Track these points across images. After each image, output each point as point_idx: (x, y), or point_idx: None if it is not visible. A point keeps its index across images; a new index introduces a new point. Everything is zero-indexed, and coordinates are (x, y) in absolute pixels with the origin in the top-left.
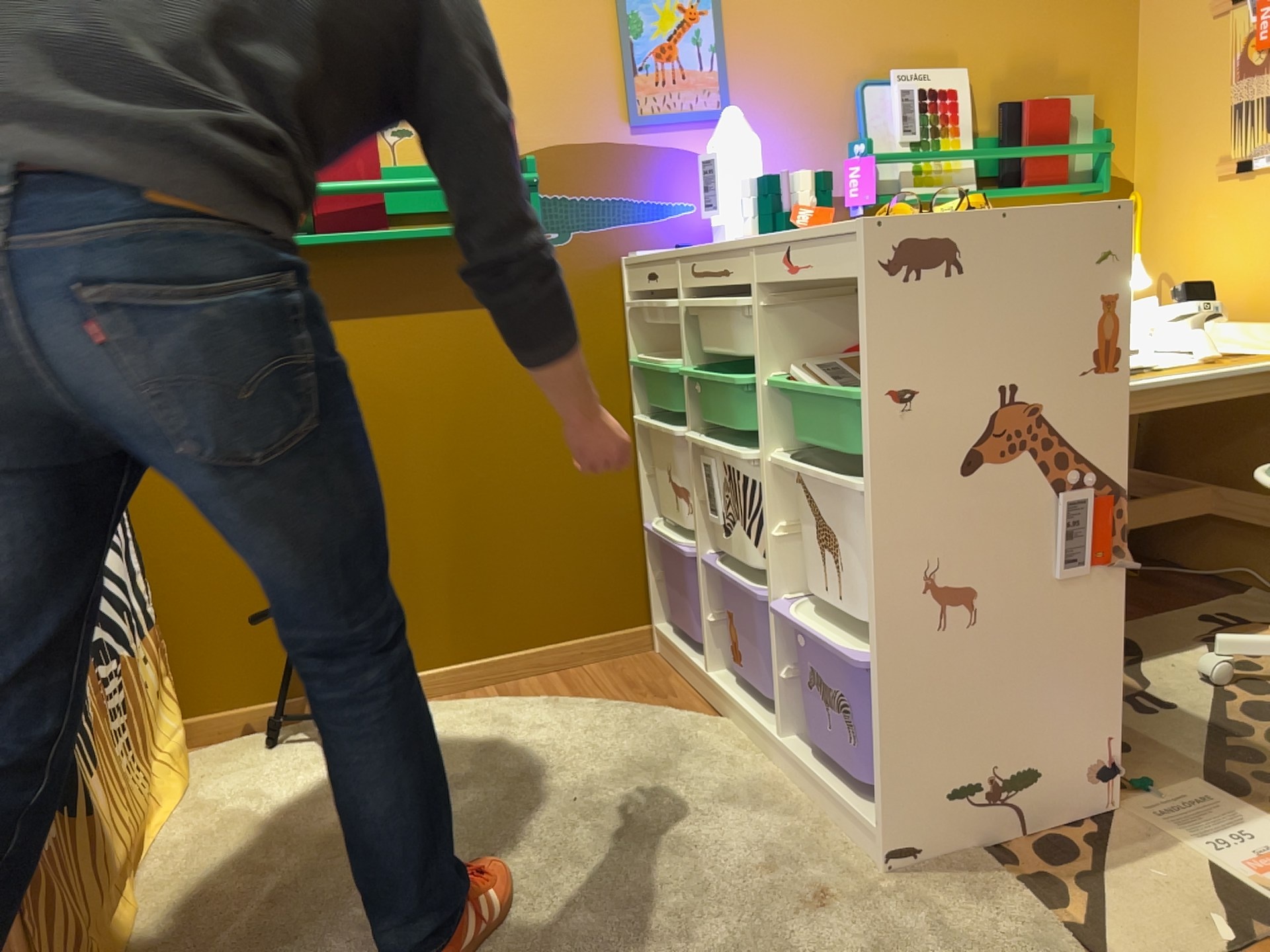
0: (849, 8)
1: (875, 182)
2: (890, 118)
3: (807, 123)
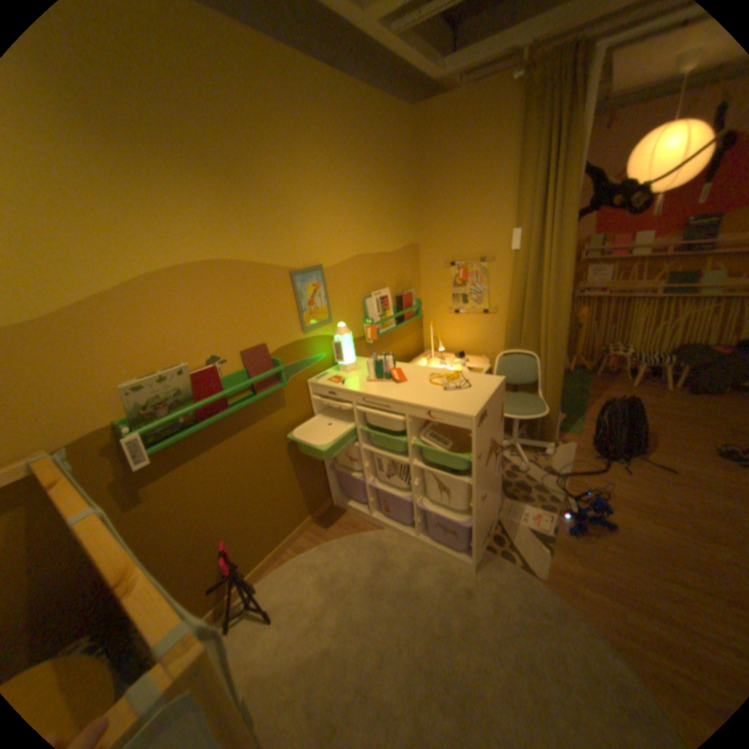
0: (358, 274)
1: (376, 334)
2: (373, 309)
3: (352, 316)
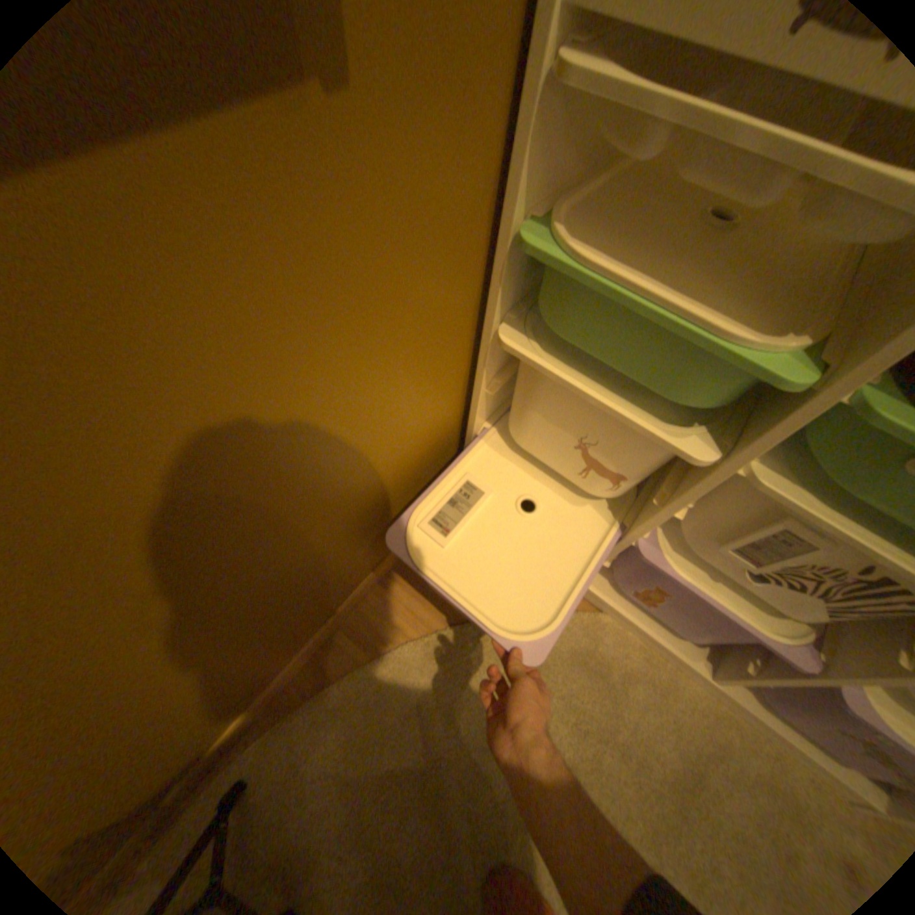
0: None
1: None
2: None
3: None
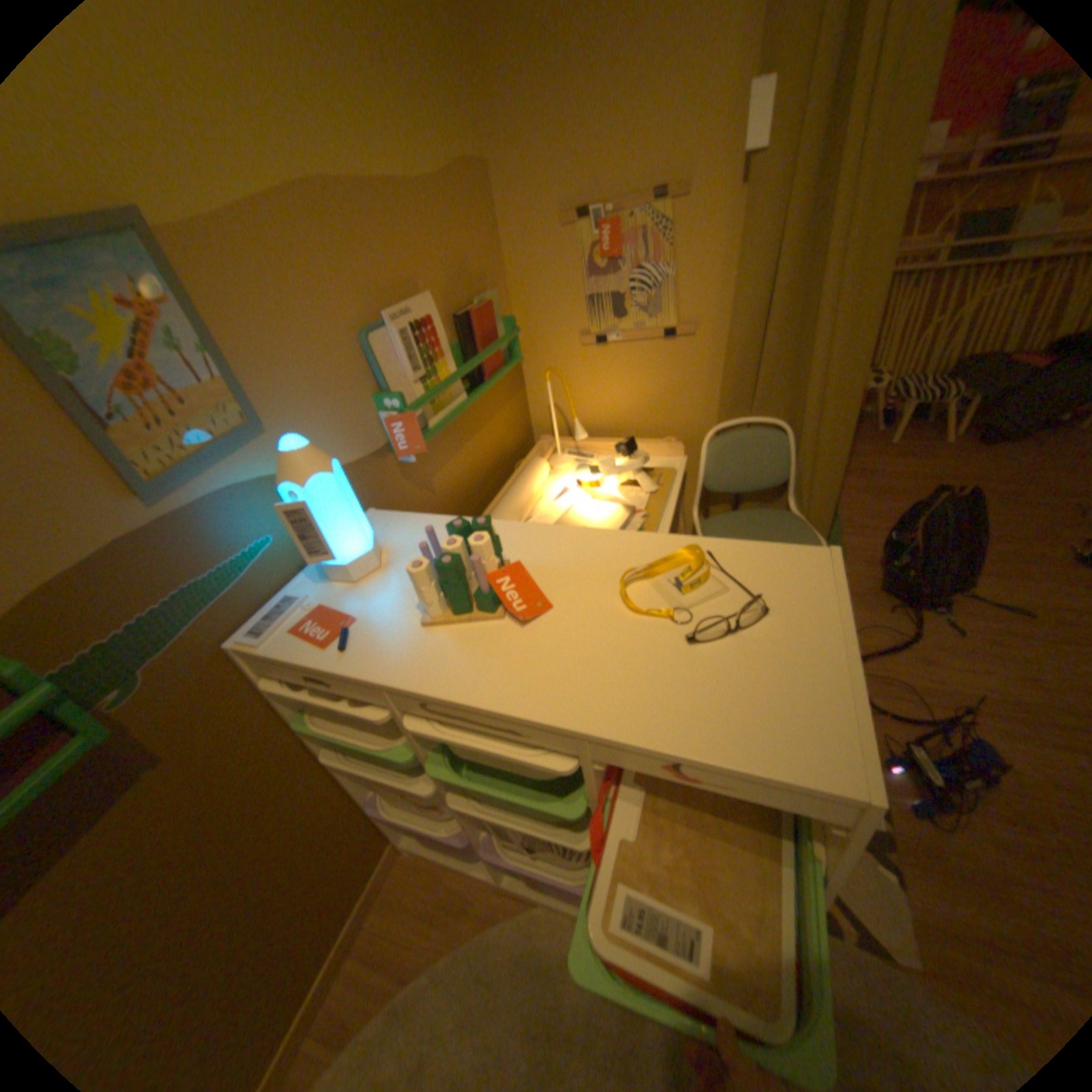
0: (323, 249)
1: (422, 434)
2: (398, 361)
3: (335, 393)
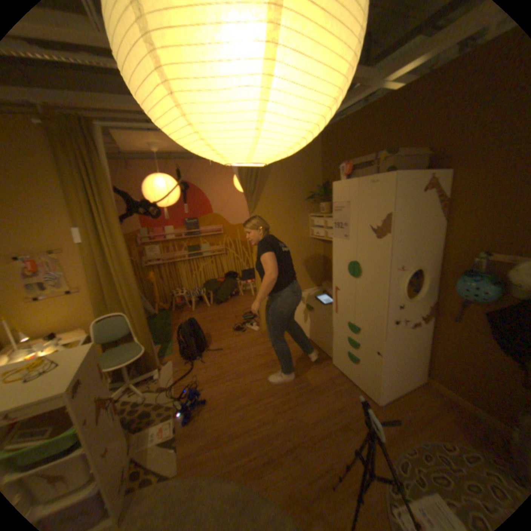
0: None
1: None
2: None
3: None
